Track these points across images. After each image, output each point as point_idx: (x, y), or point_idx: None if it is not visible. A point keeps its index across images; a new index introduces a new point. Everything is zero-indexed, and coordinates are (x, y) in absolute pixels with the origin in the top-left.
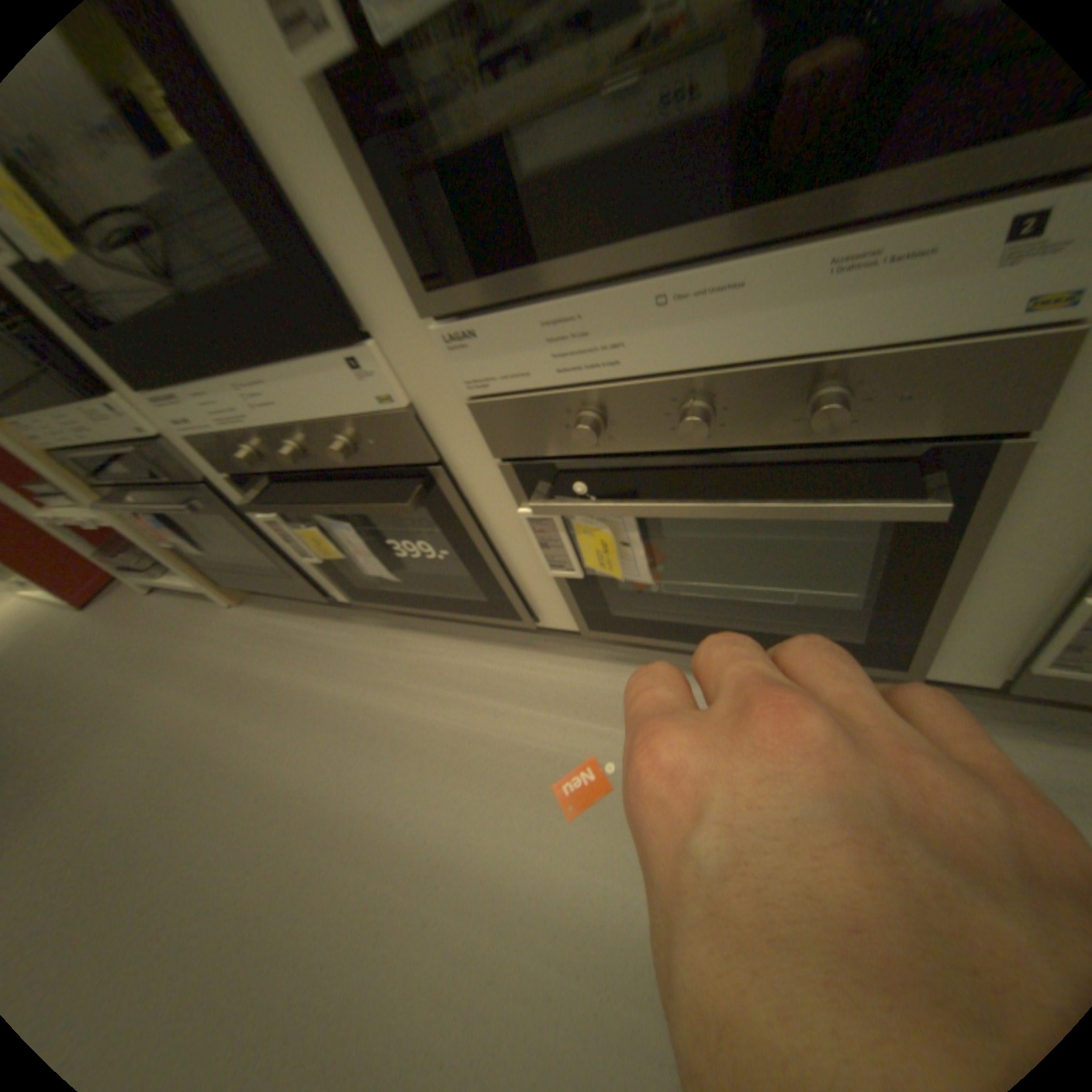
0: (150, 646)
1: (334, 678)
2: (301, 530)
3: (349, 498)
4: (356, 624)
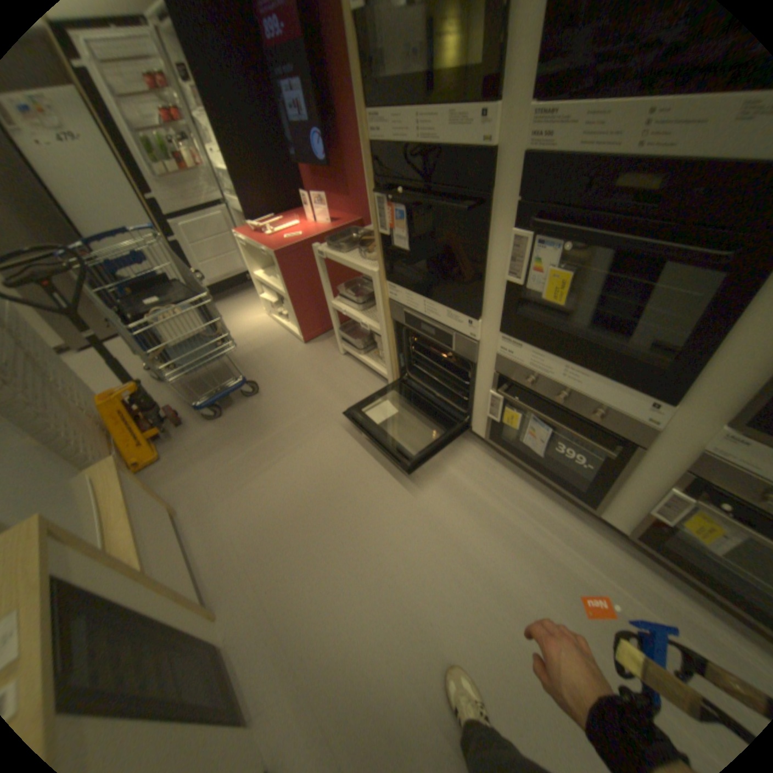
0: (348, 388)
1: (457, 467)
2: (512, 410)
3: (566, 422)
4: (471, 443)
